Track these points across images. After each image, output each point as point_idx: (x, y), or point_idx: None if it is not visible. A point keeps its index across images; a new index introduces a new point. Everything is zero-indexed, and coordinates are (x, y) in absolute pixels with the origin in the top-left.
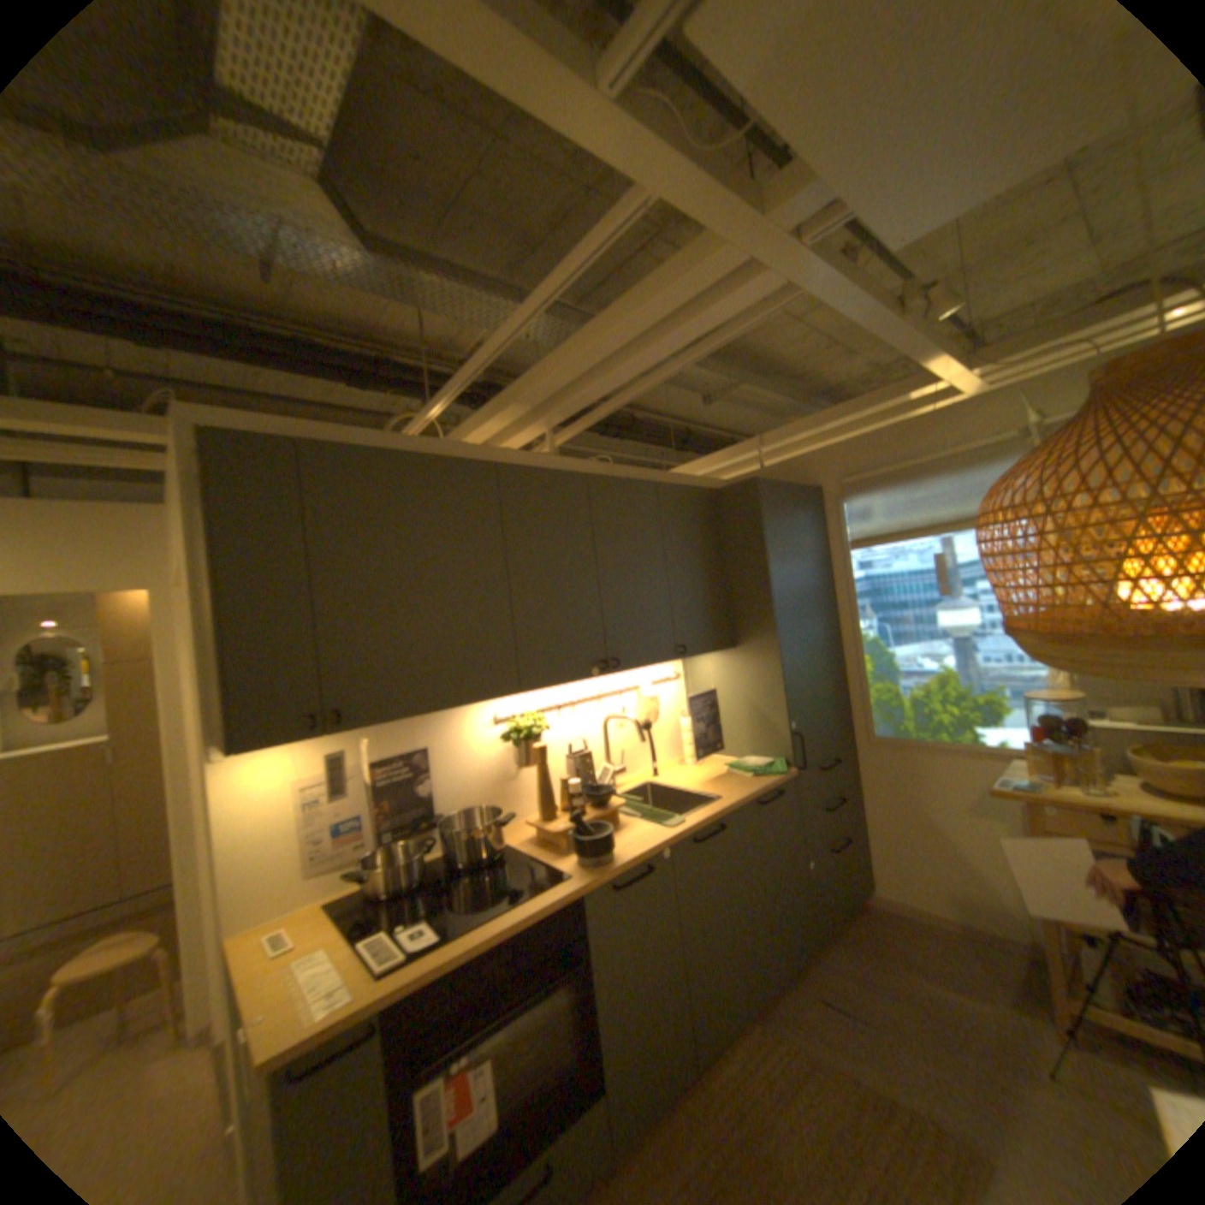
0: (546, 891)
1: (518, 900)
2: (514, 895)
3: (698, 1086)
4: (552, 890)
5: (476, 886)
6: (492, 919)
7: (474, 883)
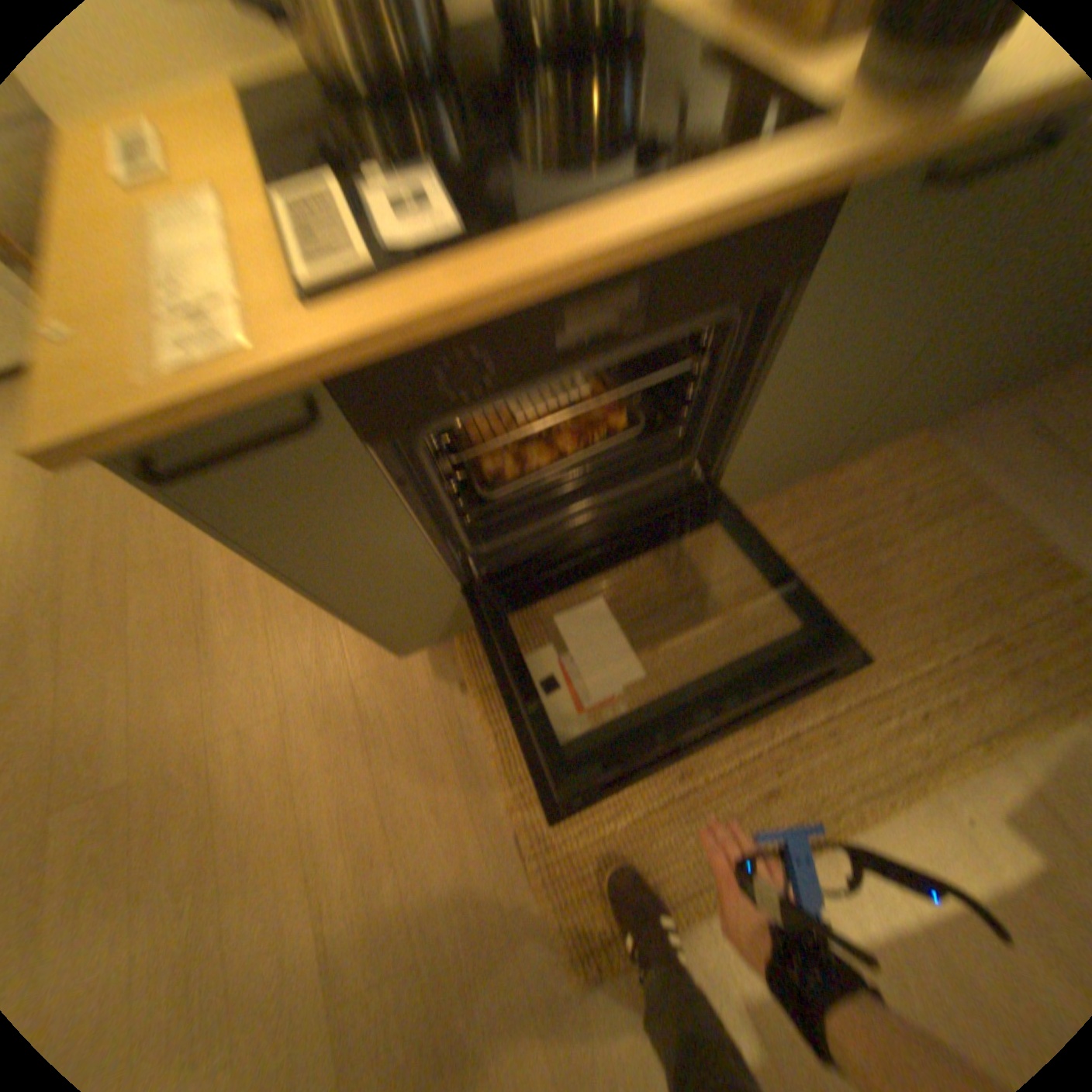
0: (759, 138)
1: (676, 151)
2: (665, 134)
3: (814, 470)
4: (777, 138)
5: (567, 91)
6: (602, 193)
7: (561, 82)
